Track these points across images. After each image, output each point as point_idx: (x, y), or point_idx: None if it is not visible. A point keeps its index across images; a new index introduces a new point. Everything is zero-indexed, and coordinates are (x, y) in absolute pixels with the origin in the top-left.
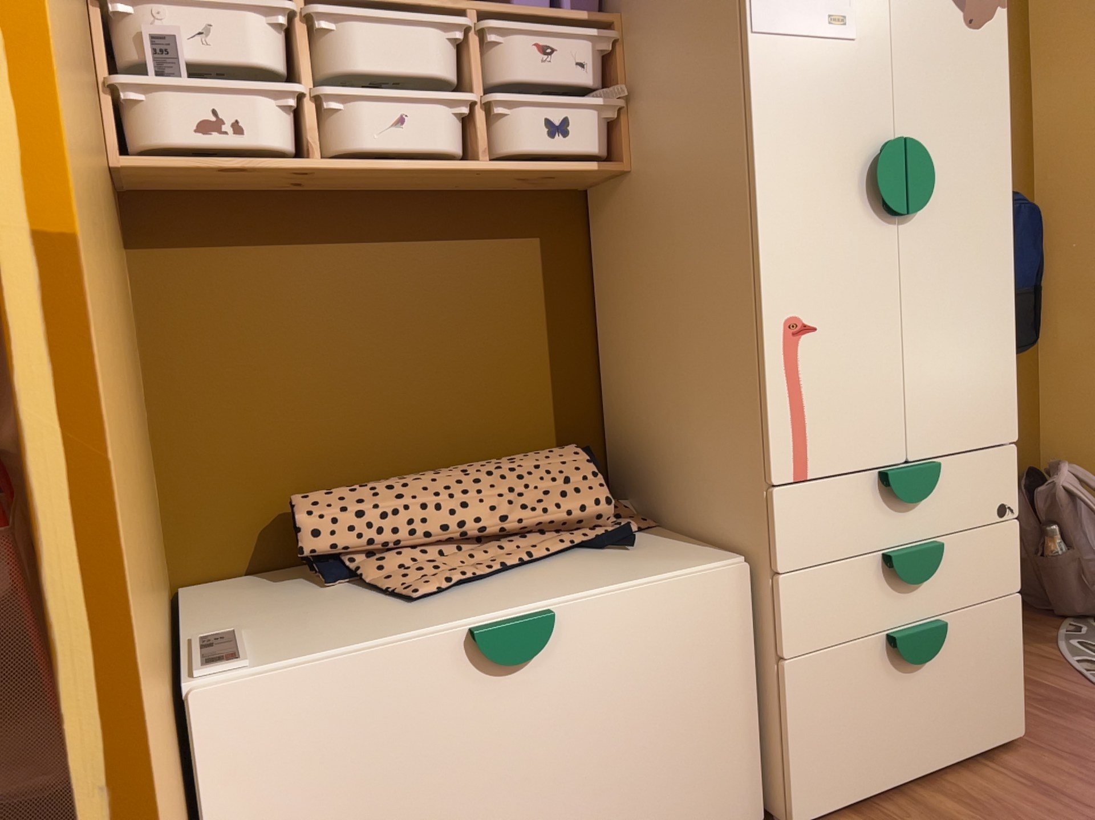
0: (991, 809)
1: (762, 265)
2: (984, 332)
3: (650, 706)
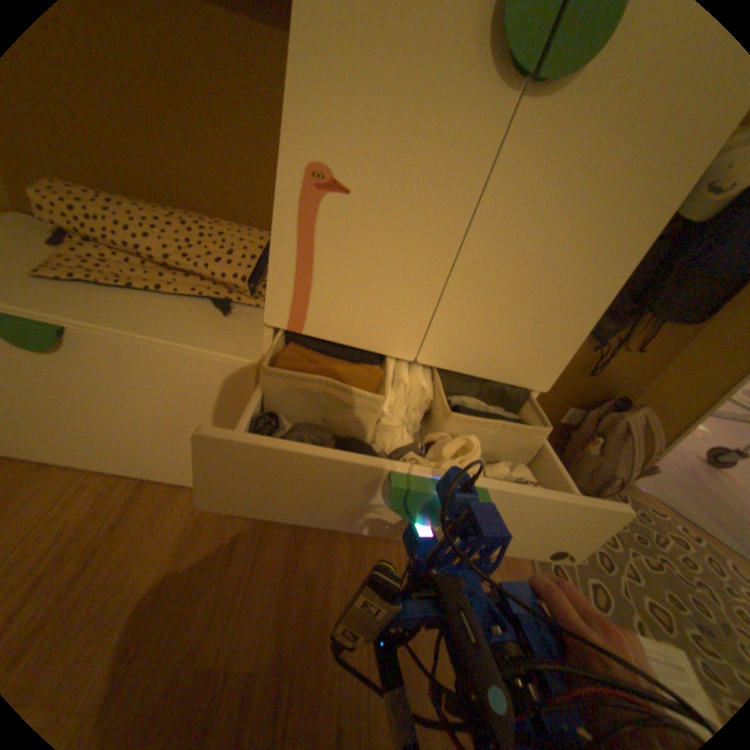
0: (359, 571)
1: (293, 72)
2: (568, 284)
3: (160, 412)
